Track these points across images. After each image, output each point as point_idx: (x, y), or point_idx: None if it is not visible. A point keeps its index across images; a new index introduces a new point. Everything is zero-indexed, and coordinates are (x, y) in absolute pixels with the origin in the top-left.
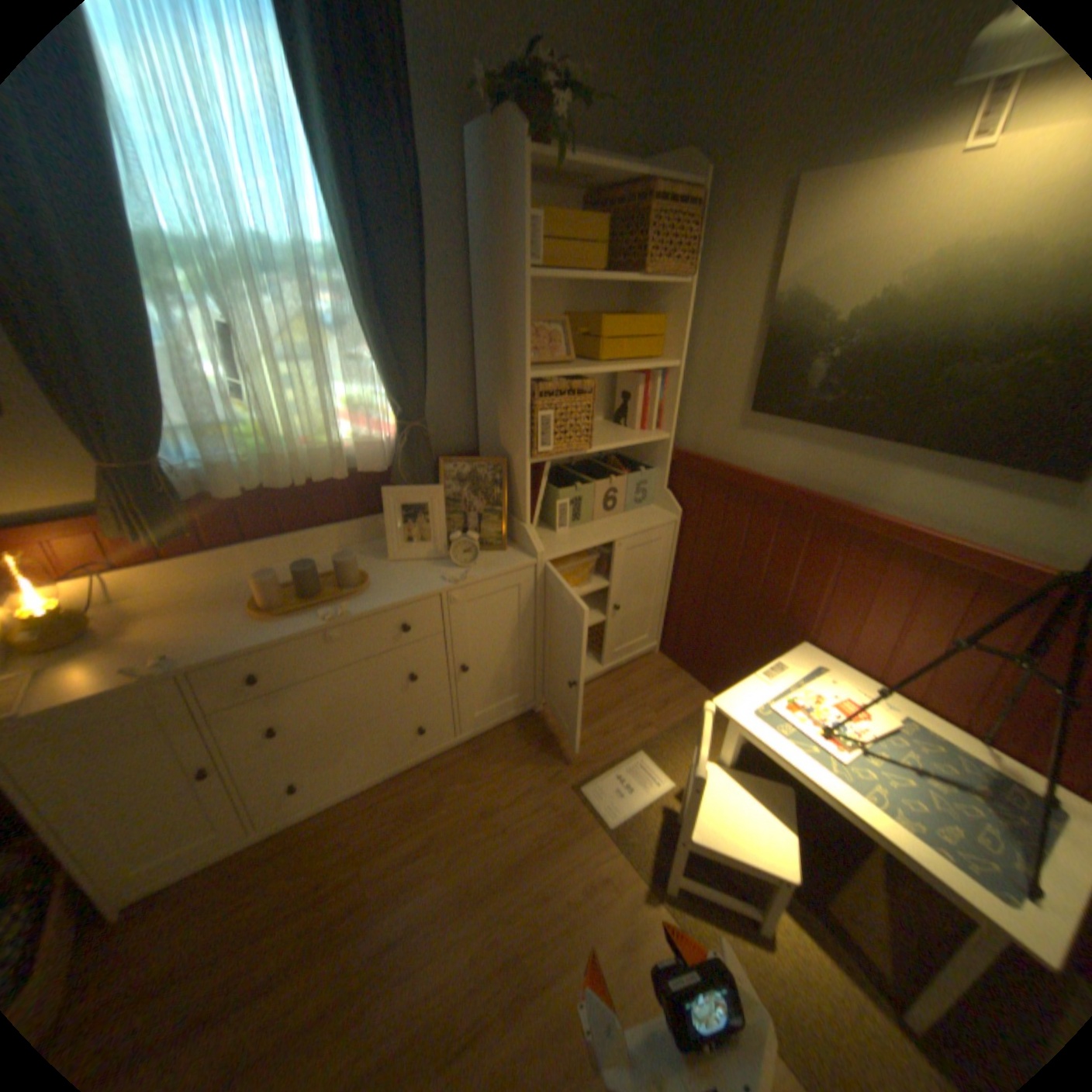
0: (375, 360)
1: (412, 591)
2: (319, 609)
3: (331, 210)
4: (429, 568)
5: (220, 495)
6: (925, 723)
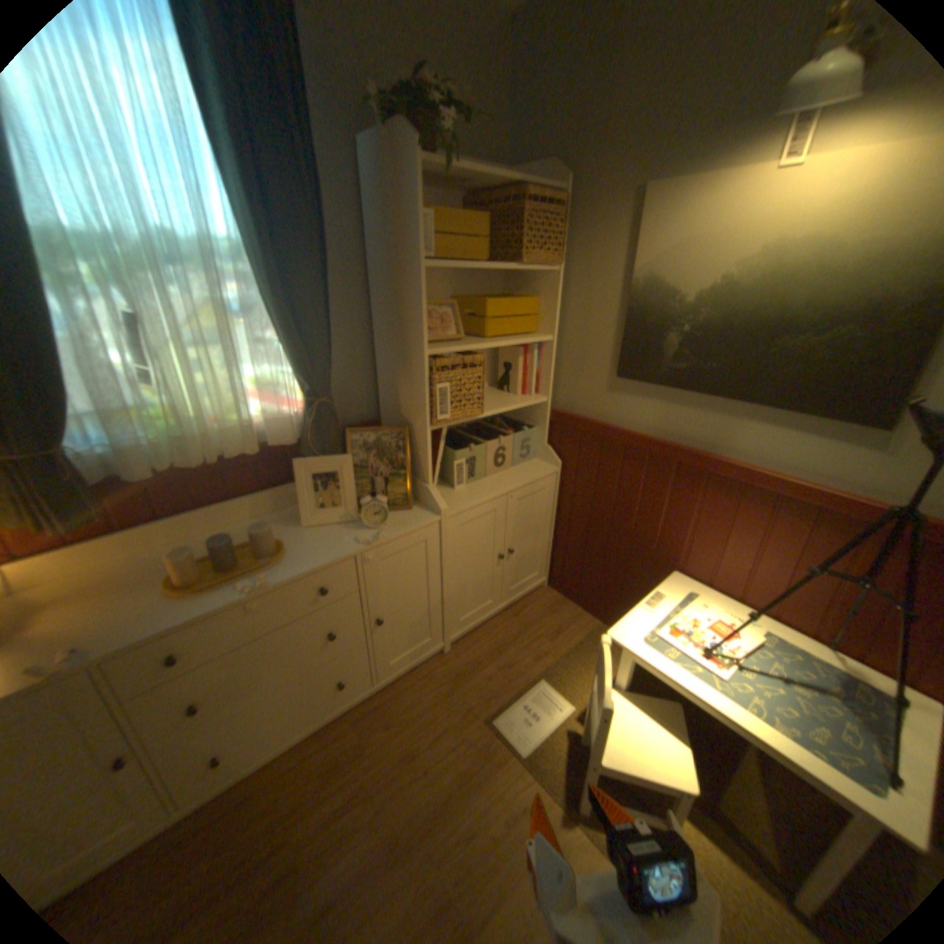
0: (284, 342)
1: (328, 554)
2: (238, 580)
3: (237, 206)
4: (342, 530)
5: (132, 475)
6: (782, 635)
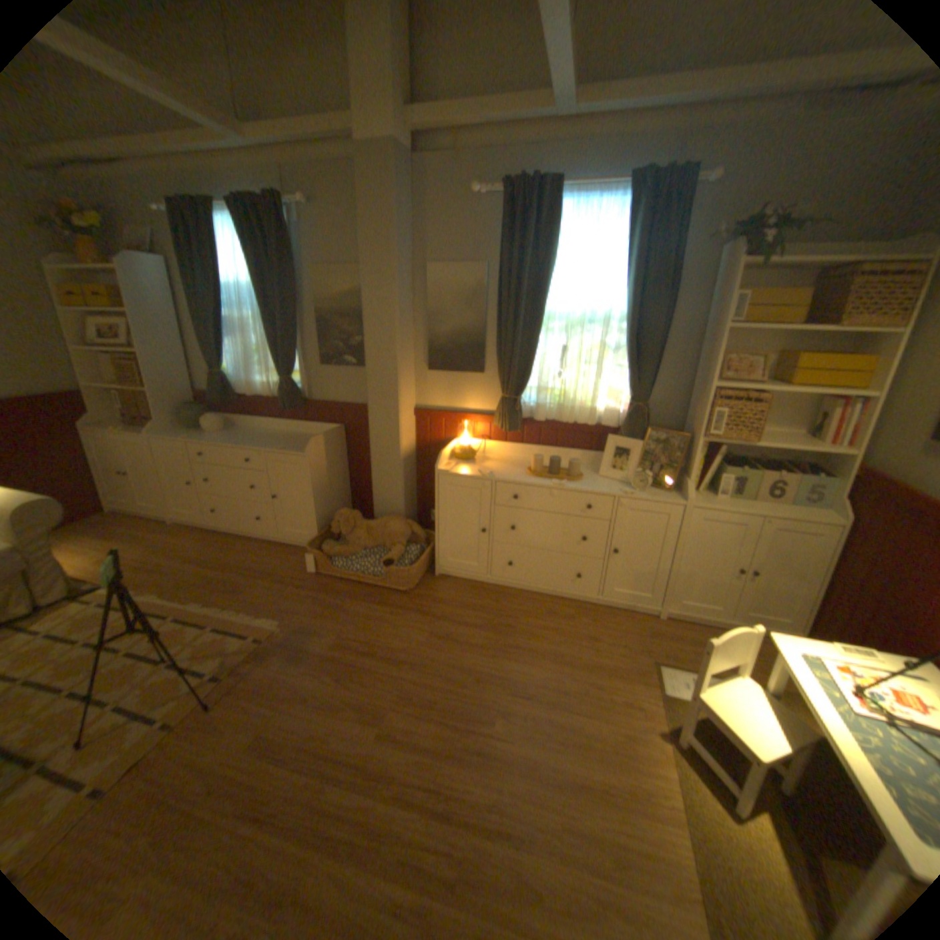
0: (627, 367)
1: (600, 489)
2: (553, 480)
3: (629, 296)
4: (617, 485)
5: (536, 418)
6: None
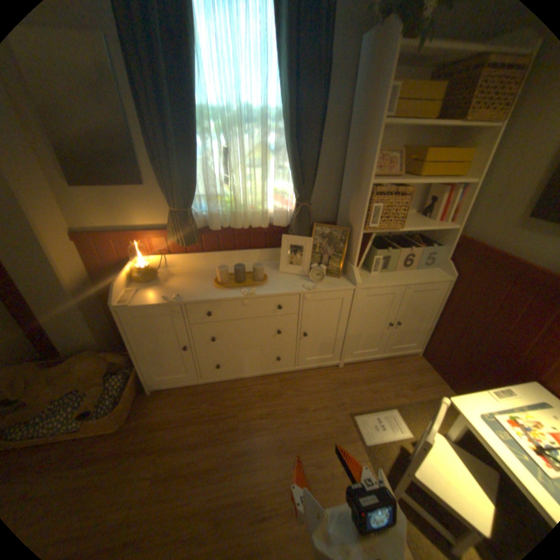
0: (291, 168)
1: (286, 289)
2: (243, 288)
3: (283, 89)
4: (298, 279)
5: (212, 227)
6: None
